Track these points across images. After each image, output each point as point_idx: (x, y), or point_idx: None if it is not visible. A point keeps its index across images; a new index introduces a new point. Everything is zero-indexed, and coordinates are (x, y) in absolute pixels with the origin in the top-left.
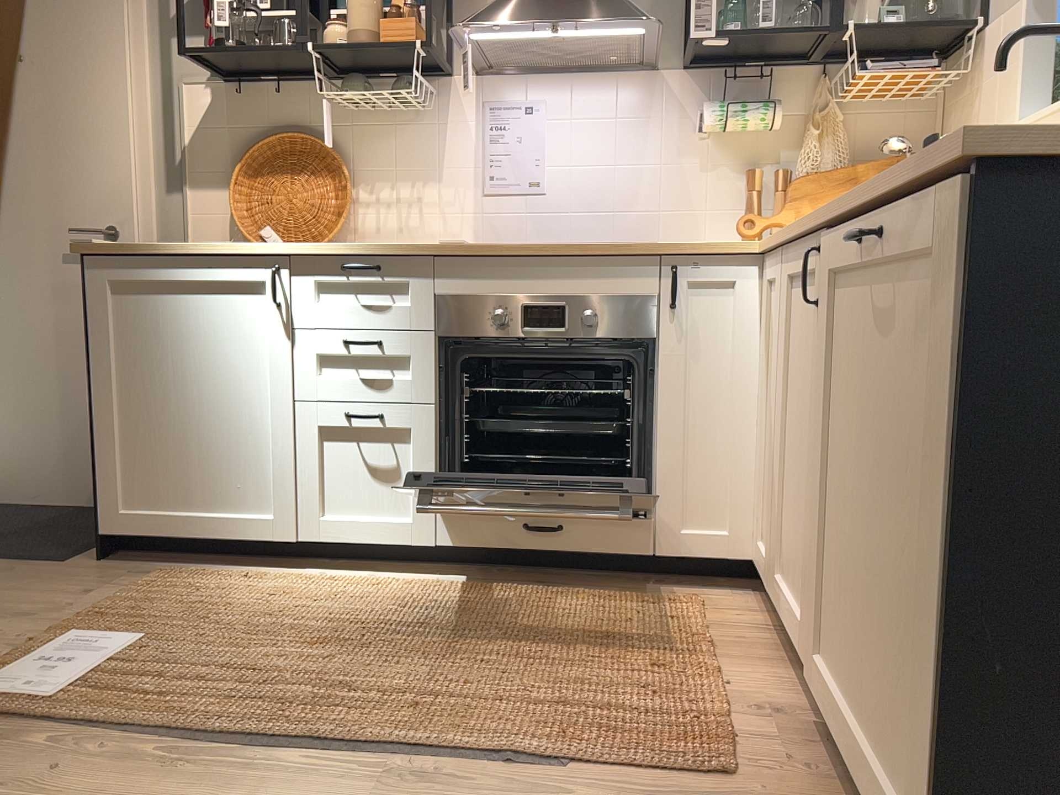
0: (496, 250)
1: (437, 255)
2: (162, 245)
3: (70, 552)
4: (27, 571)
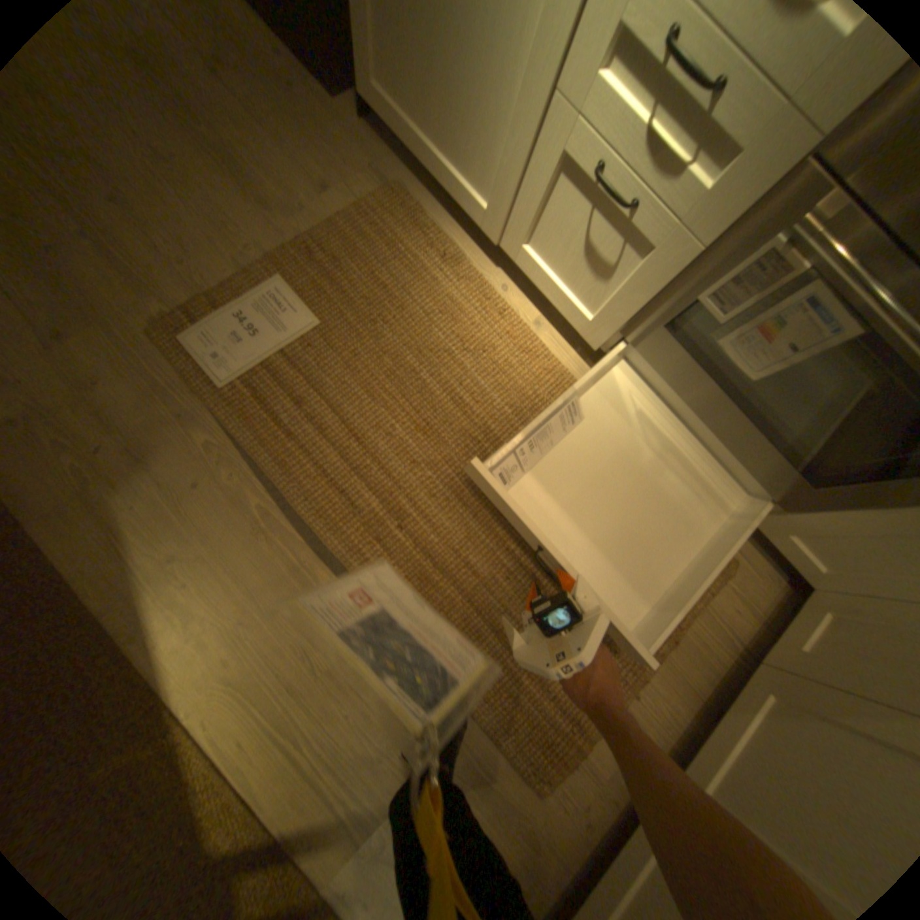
0: None
1: None
2: None
3: (347, 79)
4: (302, 99)
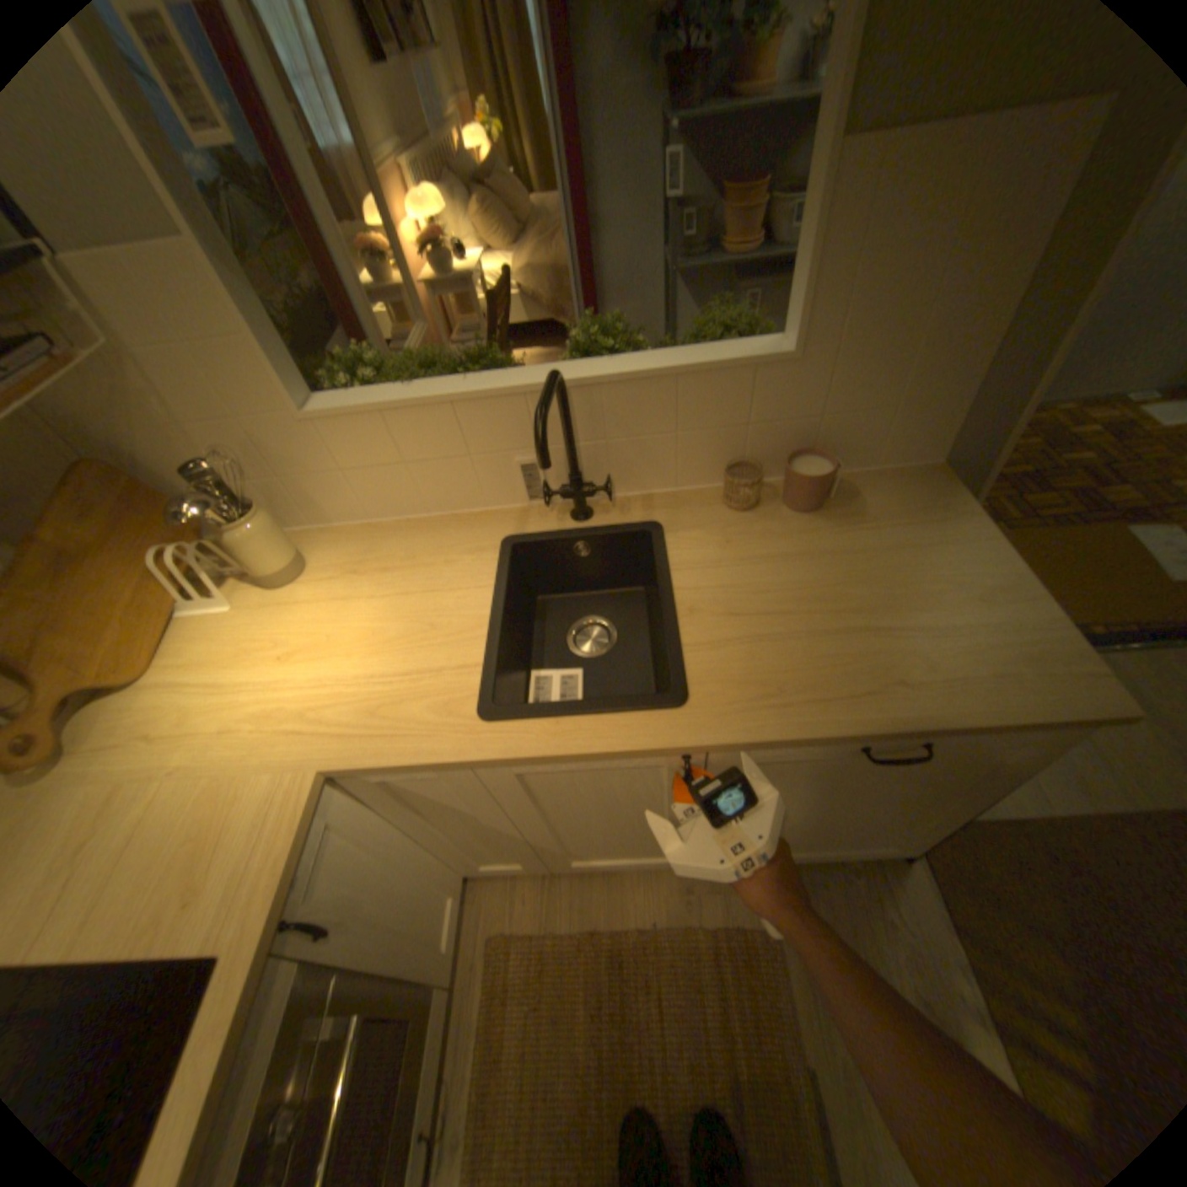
0: None
1: None
2: None
3: None
4: None
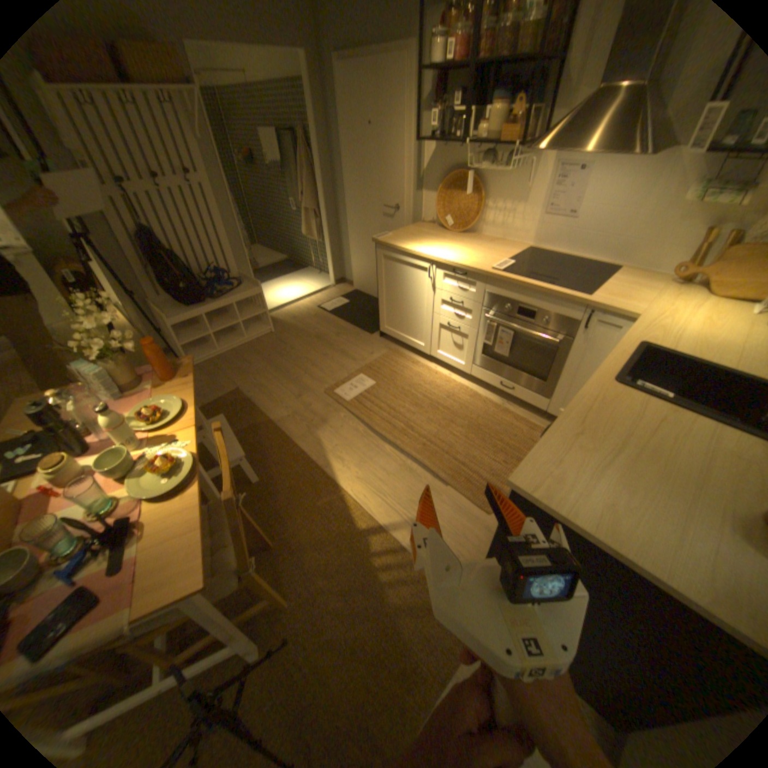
0: (510, 282)
1: (487, 276)
2: (397, 244)
3: (374, 330)
4: (362, 337)
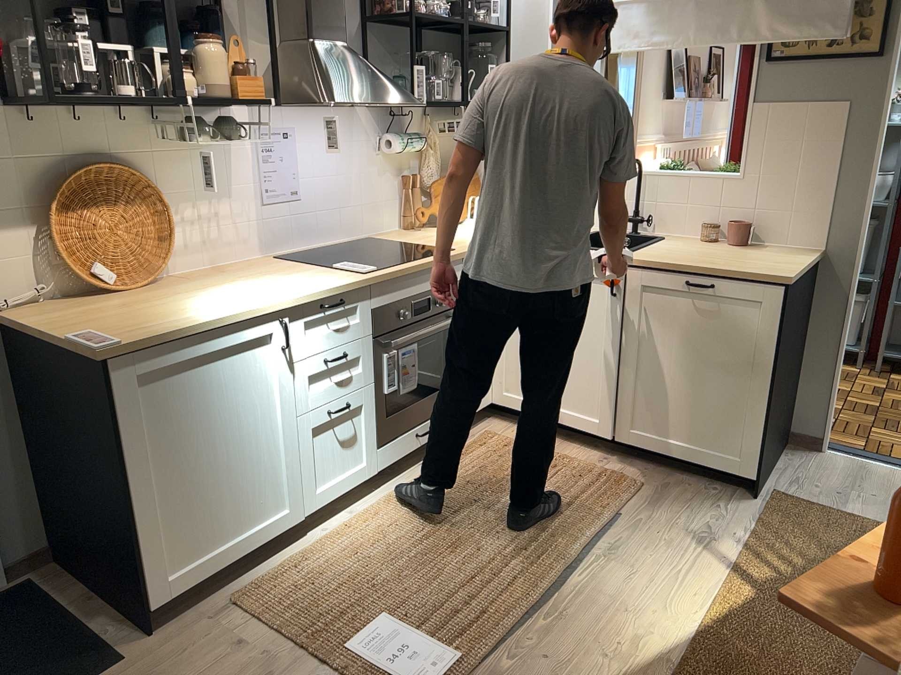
0: (403, 272)
1: (374, 282)
2: (177, 325)
3: (99, 653)
4: None
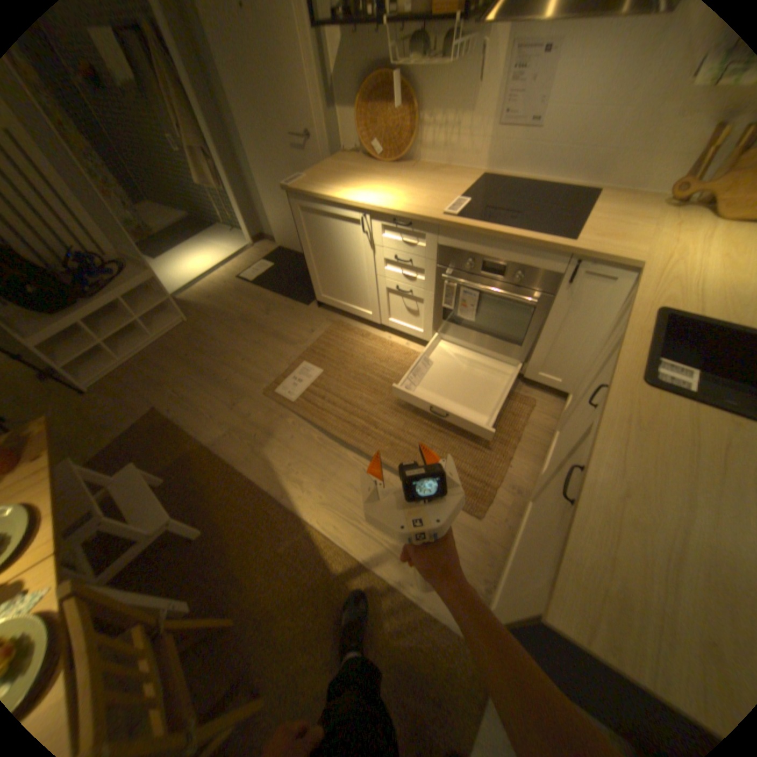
0: (471, 230)
1: (440, 225)
2: (316, 190)
3: (310, 299)
4: (297, 310)
